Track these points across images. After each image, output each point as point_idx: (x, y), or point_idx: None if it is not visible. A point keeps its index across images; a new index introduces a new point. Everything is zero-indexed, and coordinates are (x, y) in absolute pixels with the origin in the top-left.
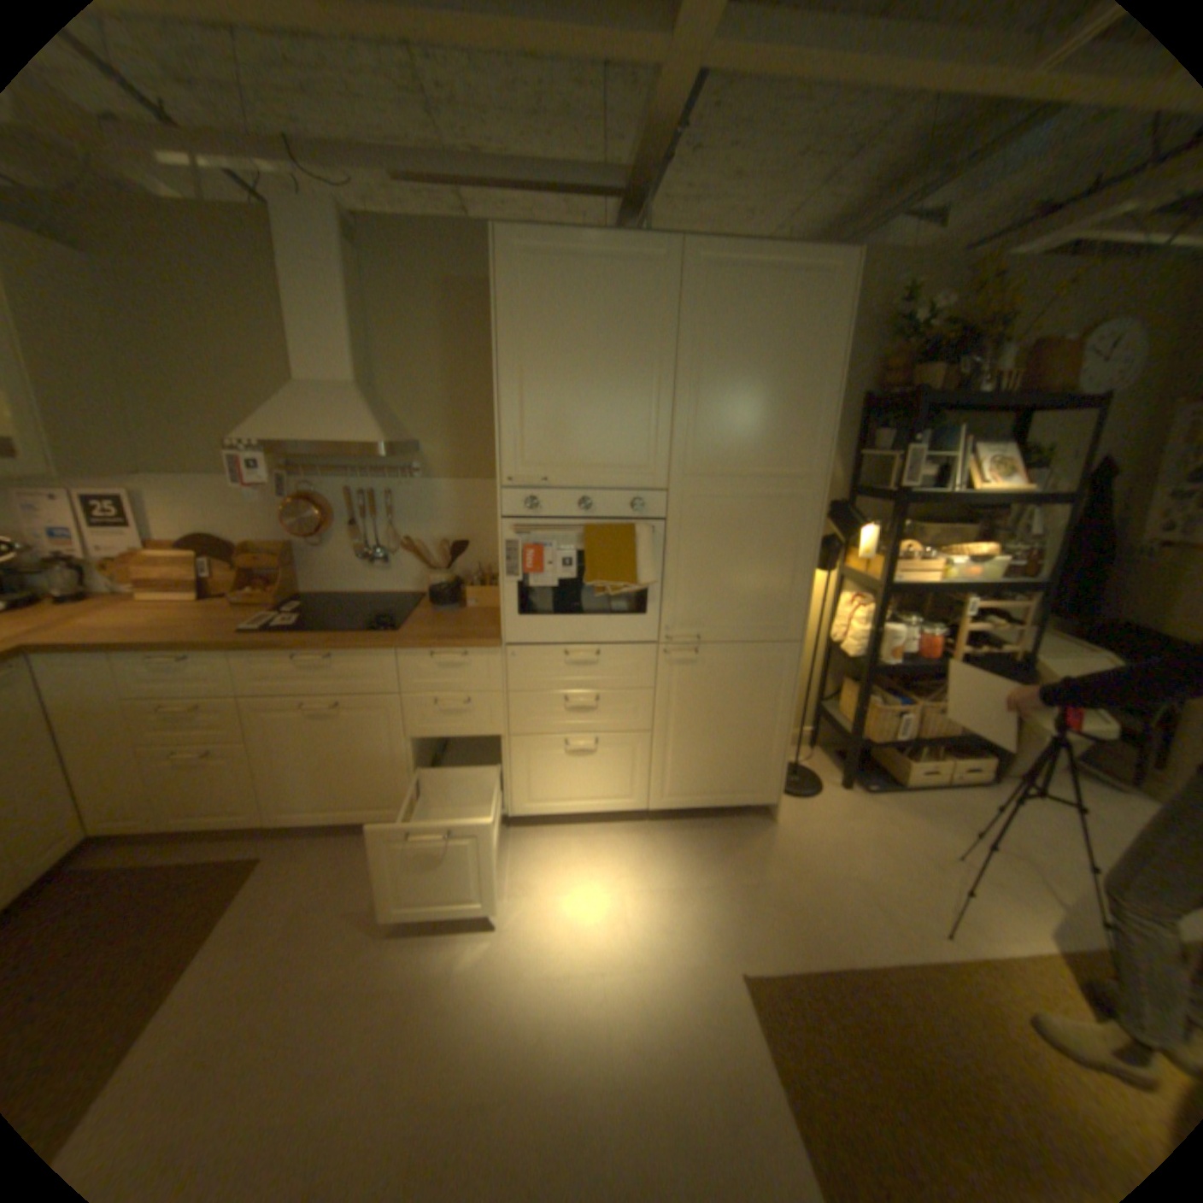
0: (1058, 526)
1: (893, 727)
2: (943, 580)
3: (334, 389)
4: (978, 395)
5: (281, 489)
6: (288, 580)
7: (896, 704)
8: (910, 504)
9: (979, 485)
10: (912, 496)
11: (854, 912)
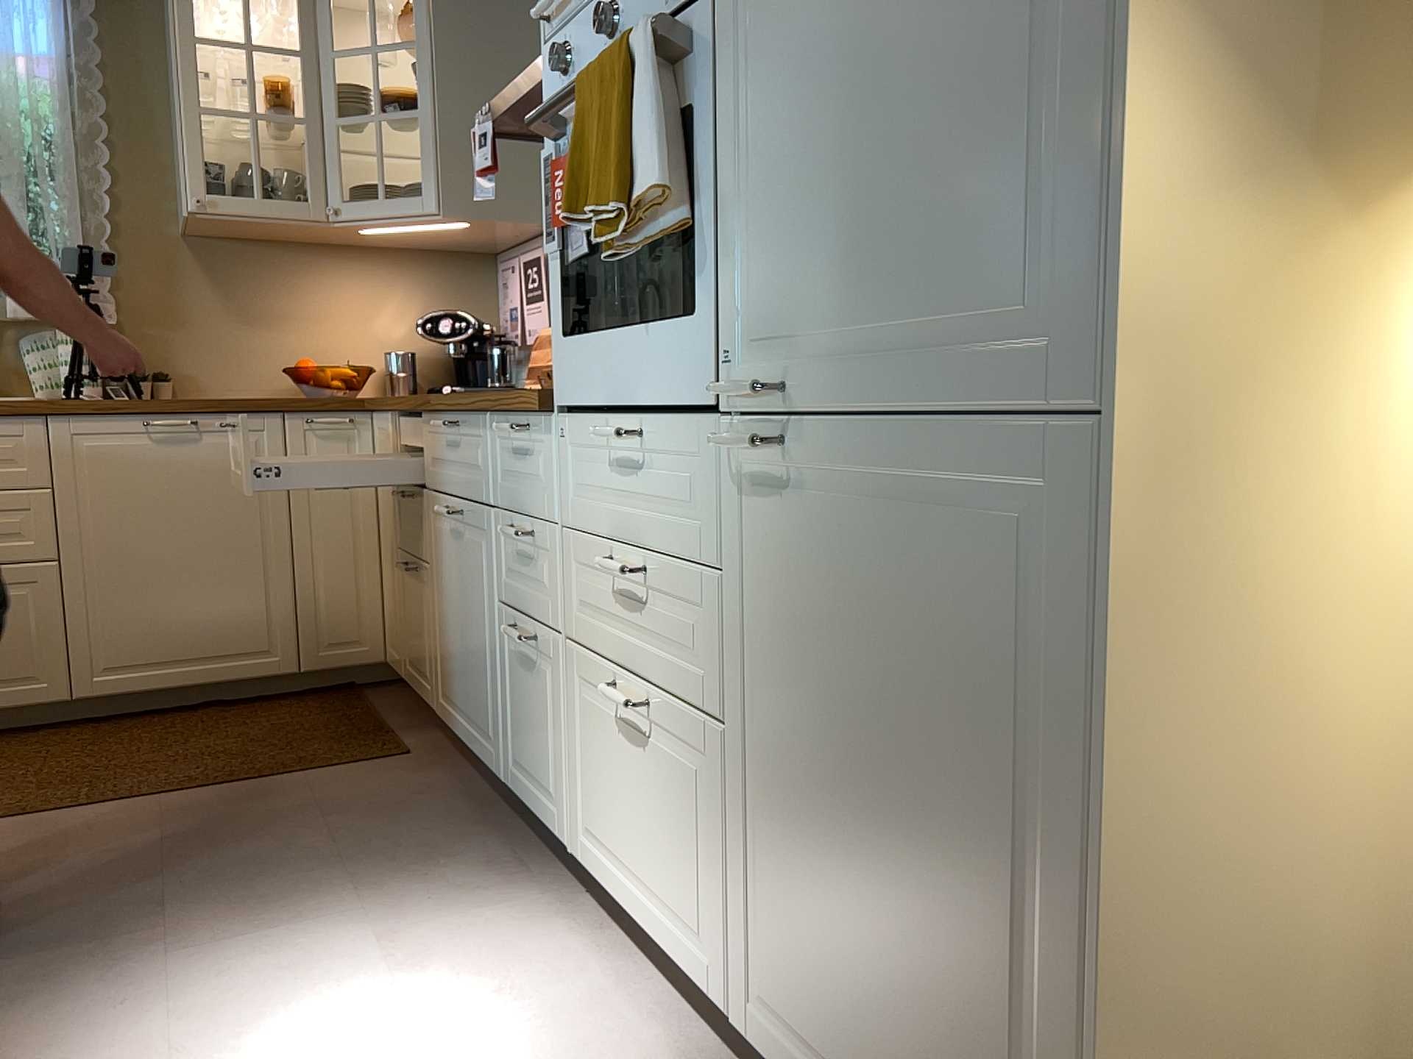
0: None
1: None
2: None
3: None
4: None
5: None
6: None
7: None
8: None
9: None
10: None
11: None
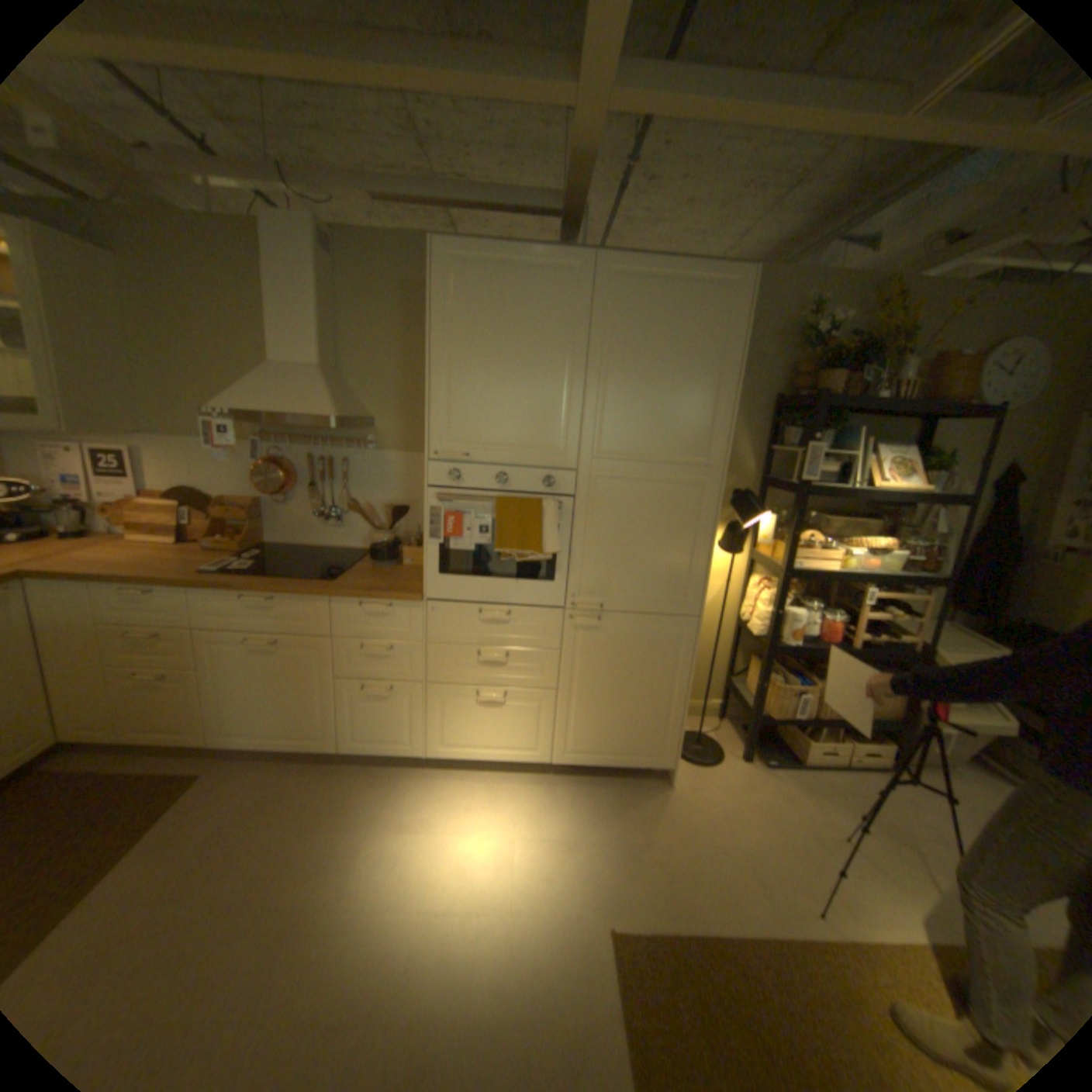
0: (963, 526)
1: (792, 706)
2: (843, 569)
3: (301, 369)
4: (880, 400)
5: (255, 452)
6: (253, 531)
7: (797, 684)
8: (810, 496)
9: (879, 483)
10: (812, 489)
11: (731, 881)
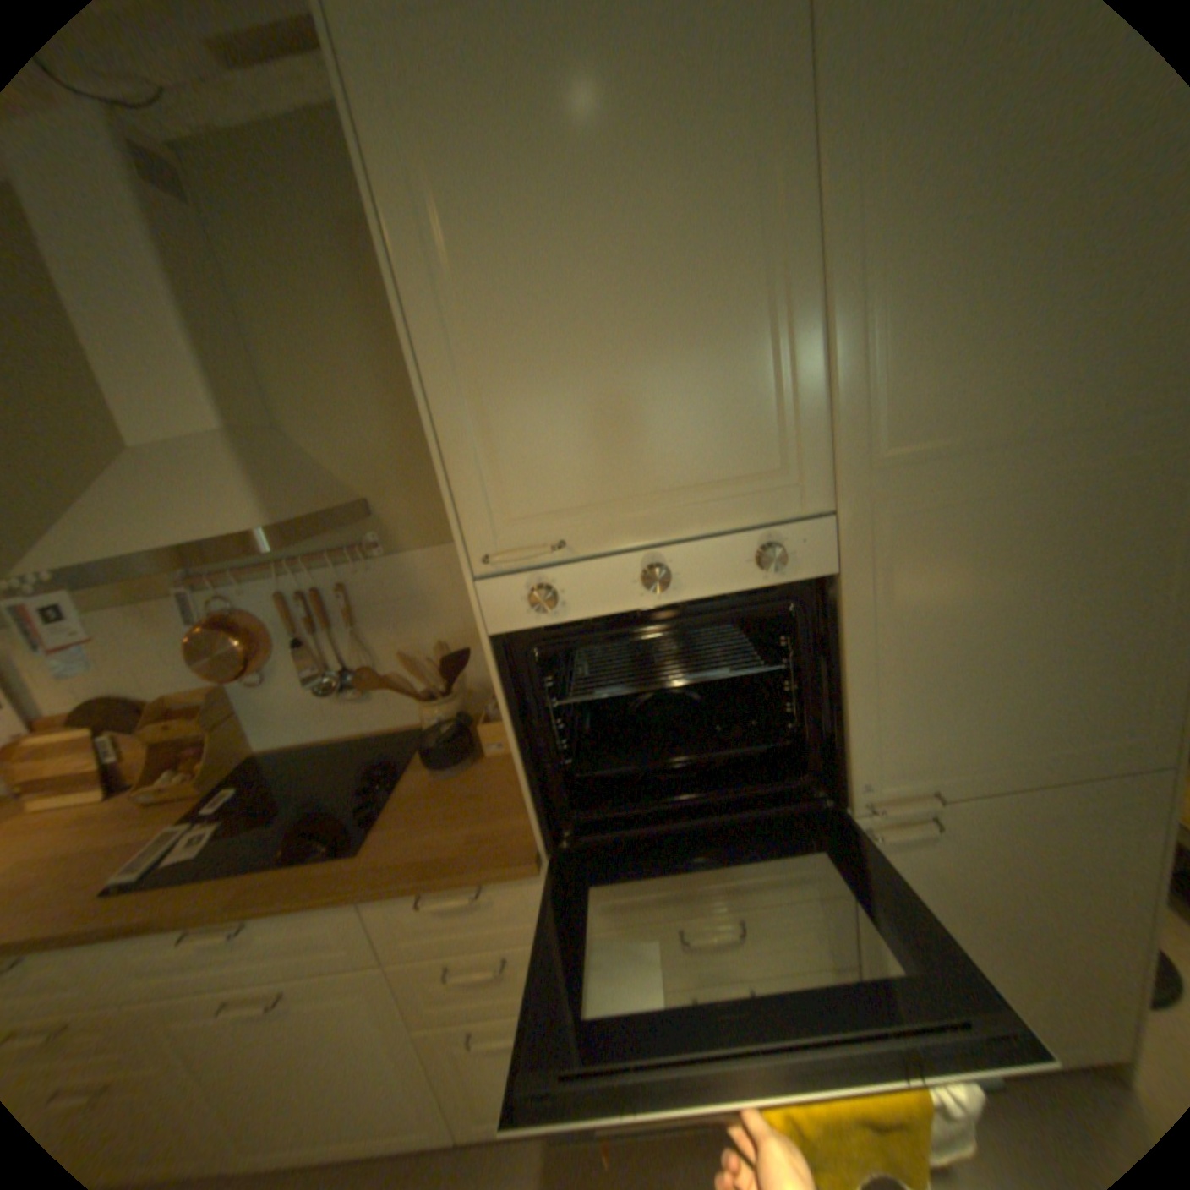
0: None
1: None
2: None
3: (185, 445)
4: None
5: (185, 612)
6: (220, 747)
7: None
8: None
9: None
10: None
11: None
